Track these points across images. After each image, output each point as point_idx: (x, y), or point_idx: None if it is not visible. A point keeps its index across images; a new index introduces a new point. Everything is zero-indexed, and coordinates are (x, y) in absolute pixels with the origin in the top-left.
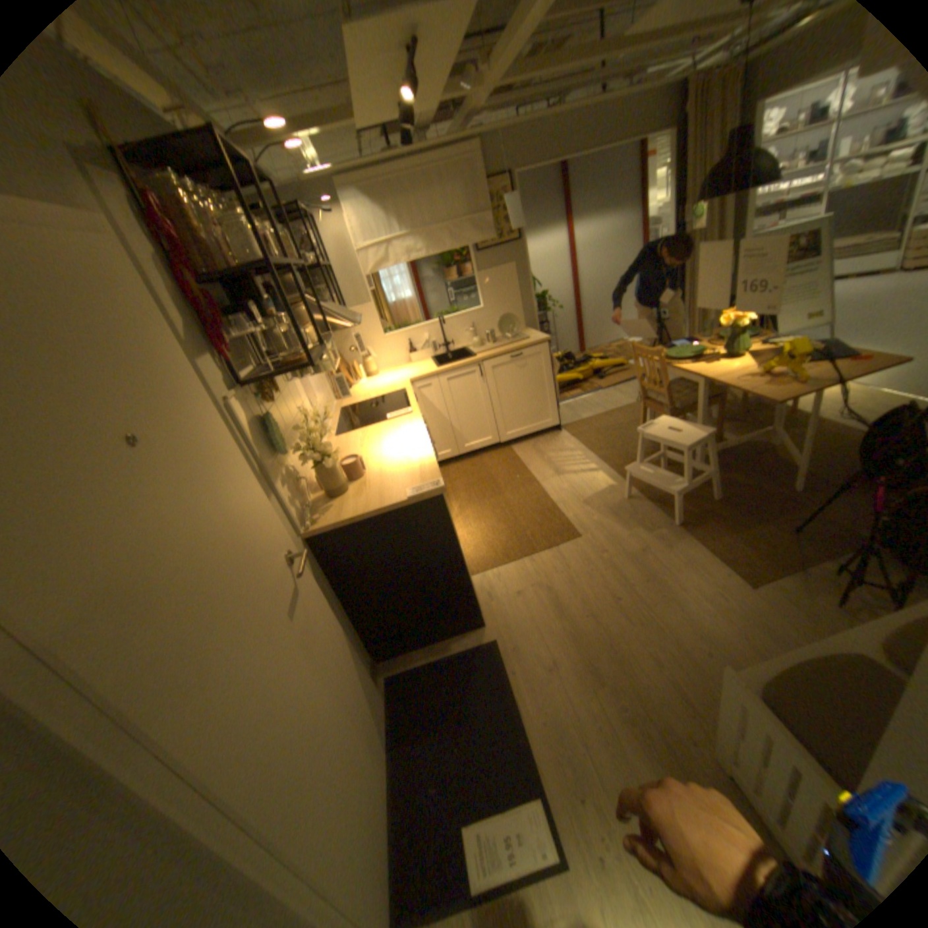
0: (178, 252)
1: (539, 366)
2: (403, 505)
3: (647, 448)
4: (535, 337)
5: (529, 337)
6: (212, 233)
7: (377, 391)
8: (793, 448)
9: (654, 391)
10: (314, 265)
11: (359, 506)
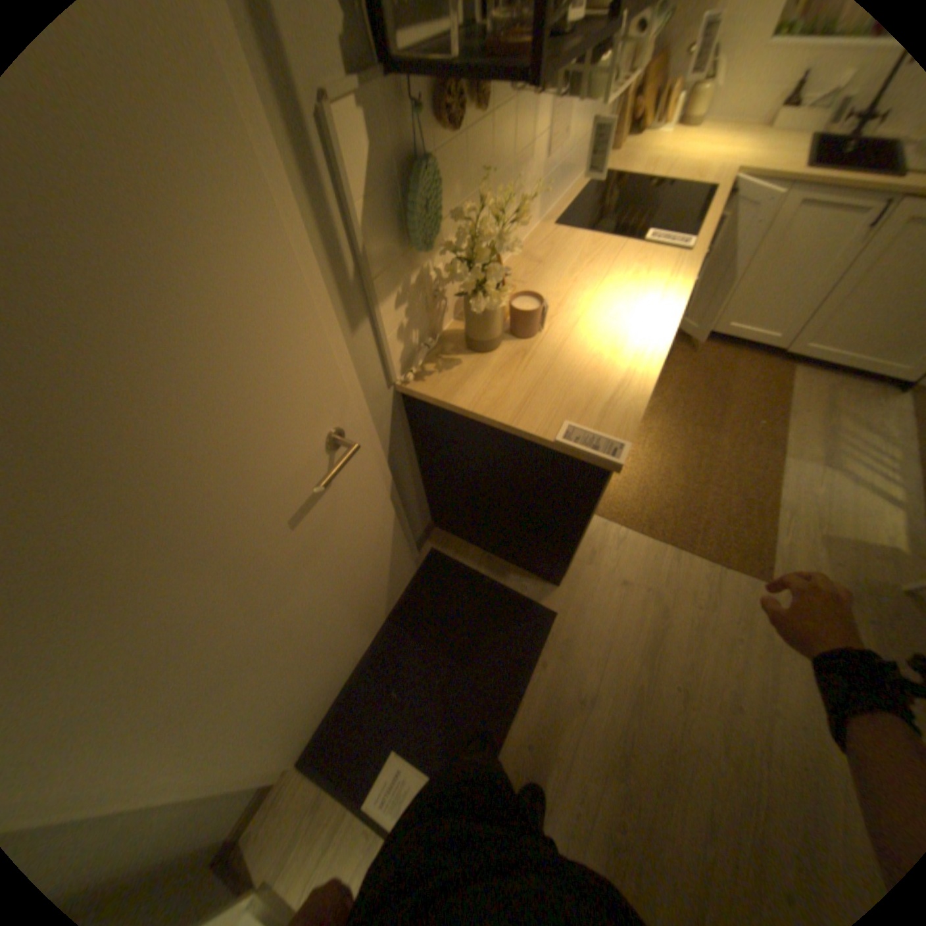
0: None
1: None
2: (543, 444)
3: None
4: None
5: None
6: None
7: (674, 163)
8: None
9: None
10: None
11: (487, 397)
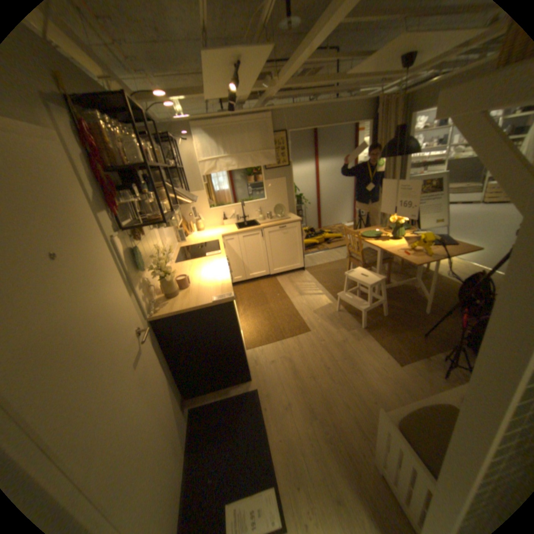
0: (95, 154)
1: (294, 234)
2: (209, 306)
3: (350, 284)
4: (293, 218)
5: (290, 218)
6: (116, 146)
7: (202, 239)
8: (425, 290)
9: (355, 254)
10: (173, 167)
11: (183, 305)
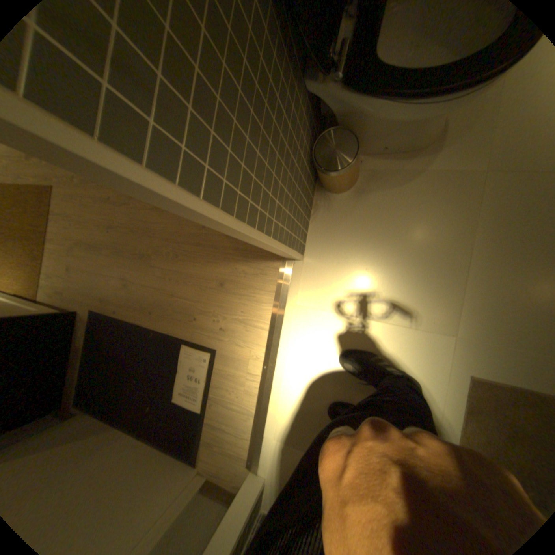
0: None
1: None
2: None
3: None
4: None
5: None
6: None
7: None
8: None
9: None
10: None
11: None
